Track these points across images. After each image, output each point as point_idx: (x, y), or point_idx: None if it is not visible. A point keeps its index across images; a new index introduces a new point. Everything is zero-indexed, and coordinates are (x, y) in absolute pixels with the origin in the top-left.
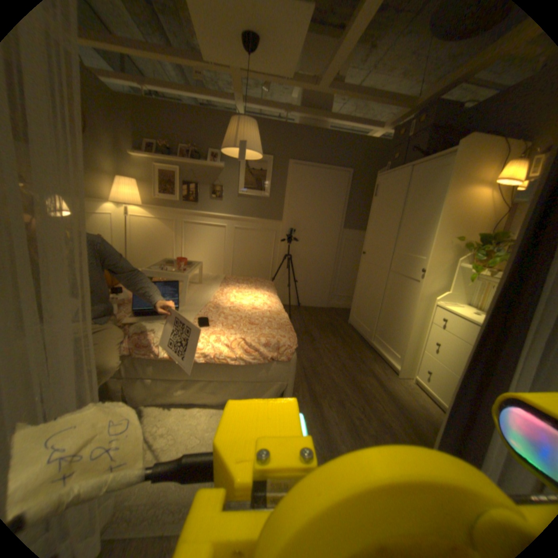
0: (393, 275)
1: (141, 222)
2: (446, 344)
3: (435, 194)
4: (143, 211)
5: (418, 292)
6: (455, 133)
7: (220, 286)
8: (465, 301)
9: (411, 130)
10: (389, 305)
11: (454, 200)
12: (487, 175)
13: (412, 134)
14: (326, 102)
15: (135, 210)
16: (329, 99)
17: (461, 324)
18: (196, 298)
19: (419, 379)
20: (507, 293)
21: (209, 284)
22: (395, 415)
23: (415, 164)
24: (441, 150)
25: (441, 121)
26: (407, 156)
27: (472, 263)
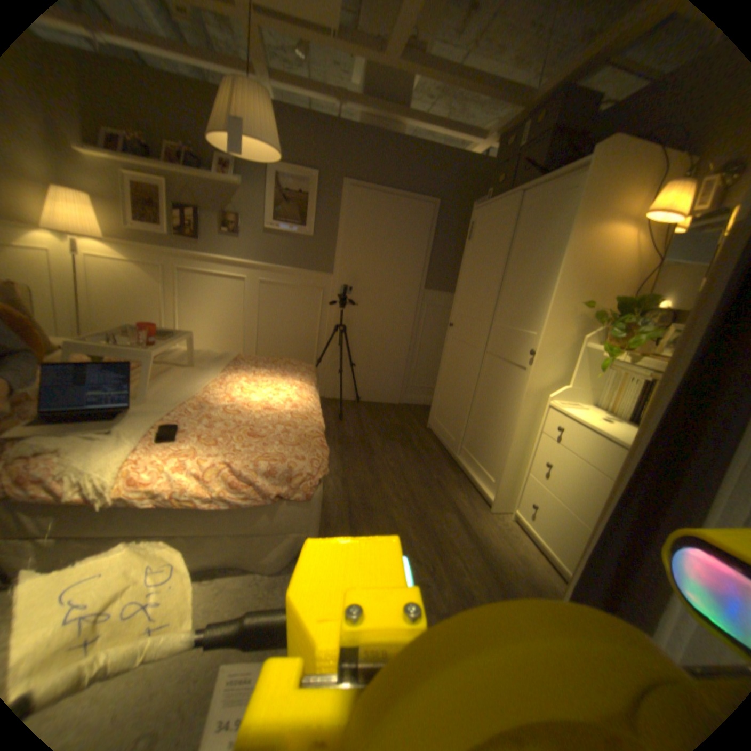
0: (489, 359)
1: (104, 266)
2: (560, 466)
3: (554, 235)
4: (107, 248)
5: (524, 386)
6: (587, 143)
7: (221, 371)
8: (589, 400)
9: (523, 138)
10: (482, 403)
11: (582, 243)
12: (632, 206)
13: (525, 145)
14: (402, 93)
15: (93, 246)
16: (406, 87)
17: (584, 436)
18: (169, 390)
19: (520, 513)
20: (677, 399)
21: (204, 367)
22: (481, 576)
23: (528, 189)
24: (567, 164)
25: (568, 121)
26: (516, 178)
27: (603, 343)
